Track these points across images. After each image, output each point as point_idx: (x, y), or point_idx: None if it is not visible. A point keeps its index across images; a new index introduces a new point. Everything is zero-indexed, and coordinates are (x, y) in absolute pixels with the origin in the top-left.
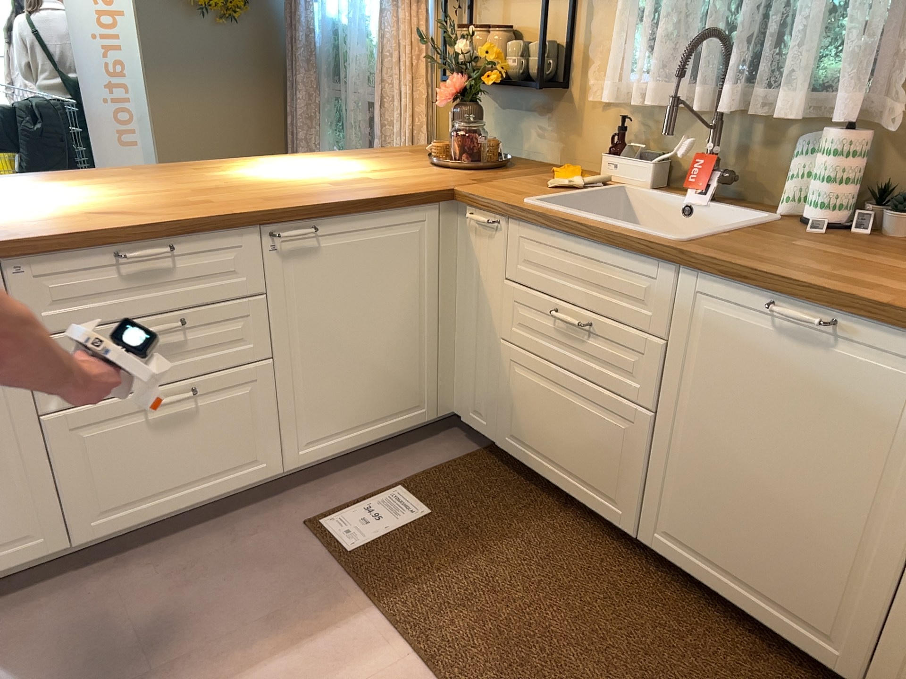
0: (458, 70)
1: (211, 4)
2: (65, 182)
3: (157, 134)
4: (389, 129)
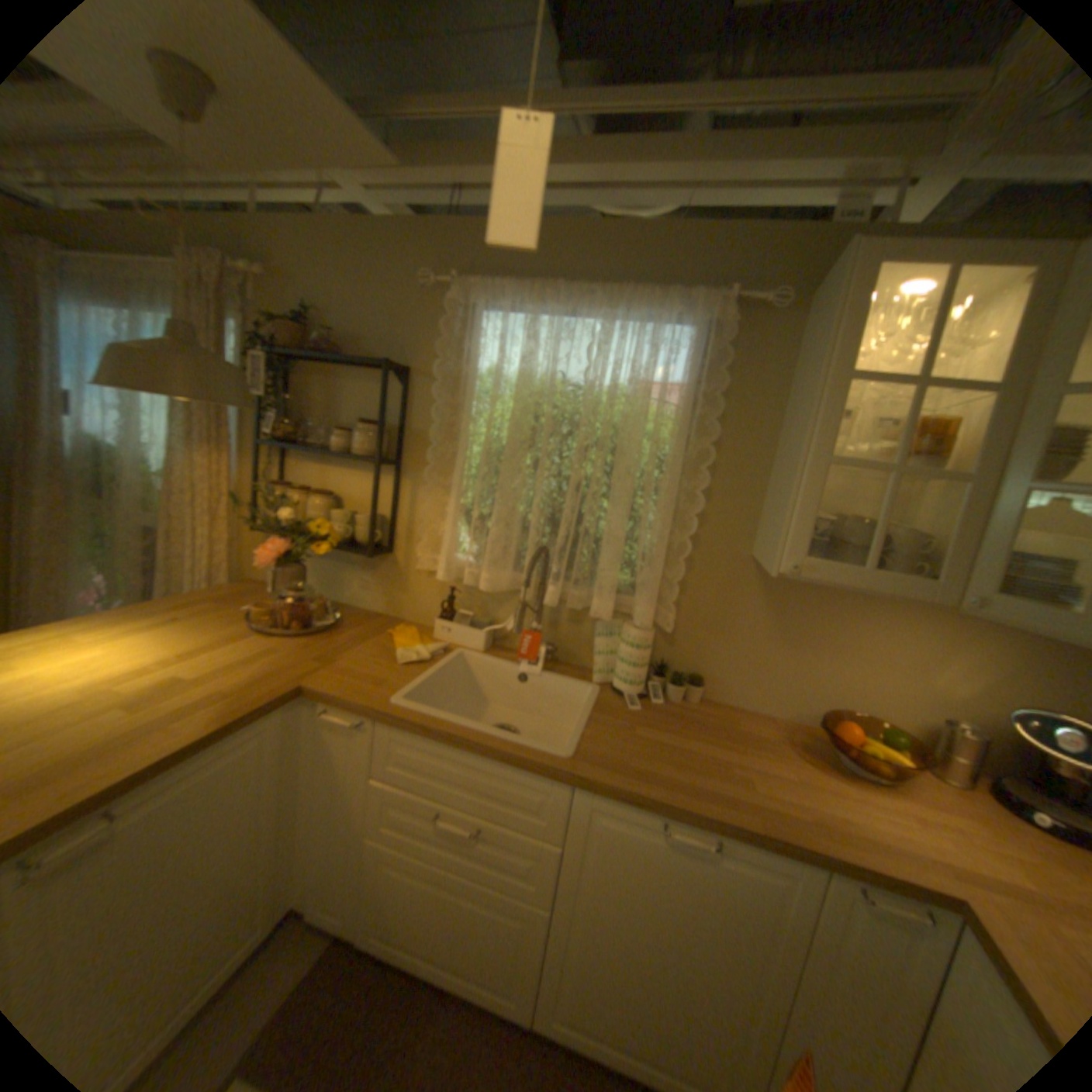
0: (280, 533)
1: None
2: None
3: None
4: (175, 562)
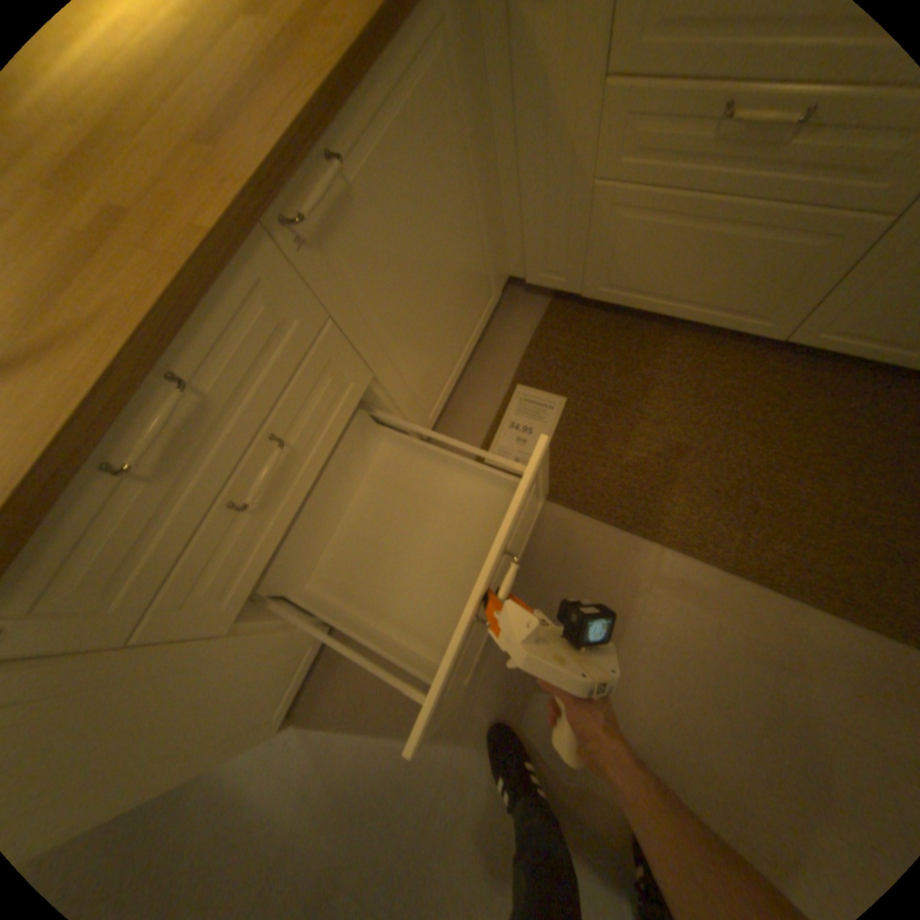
0: None
1: None
2: None
3: None
4: None
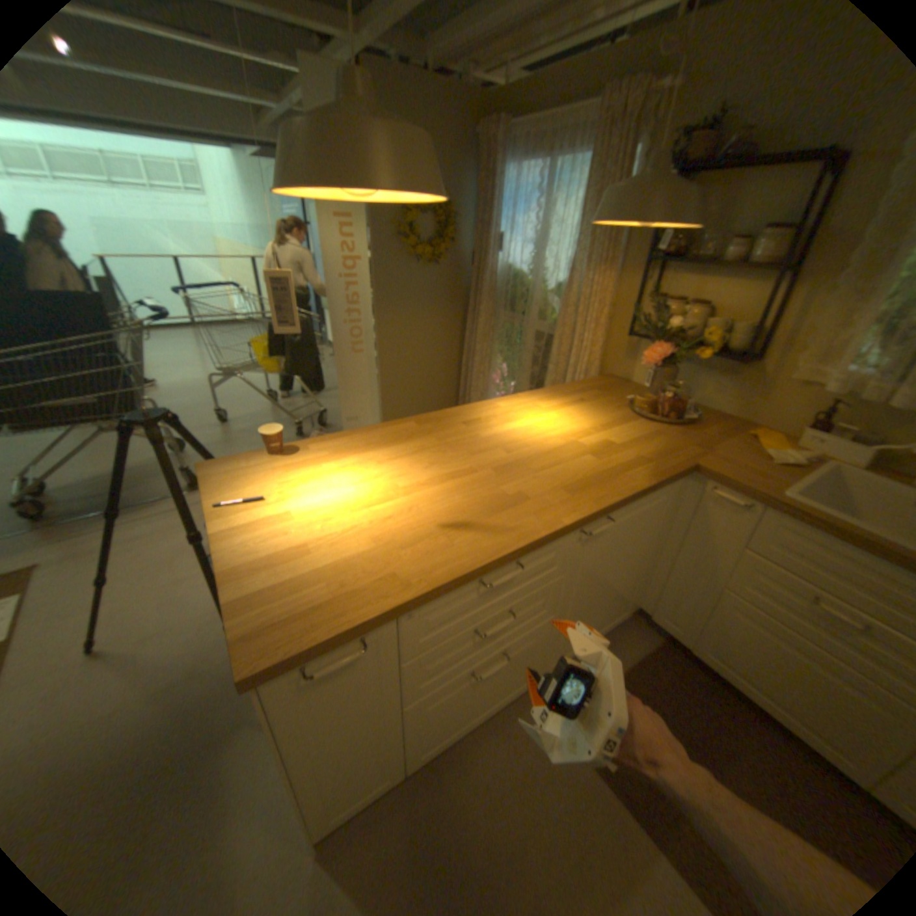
0: (667, 338)
1: (421, 251)
2: (377, 450)
3: (377, 346)
4: (561, 358)
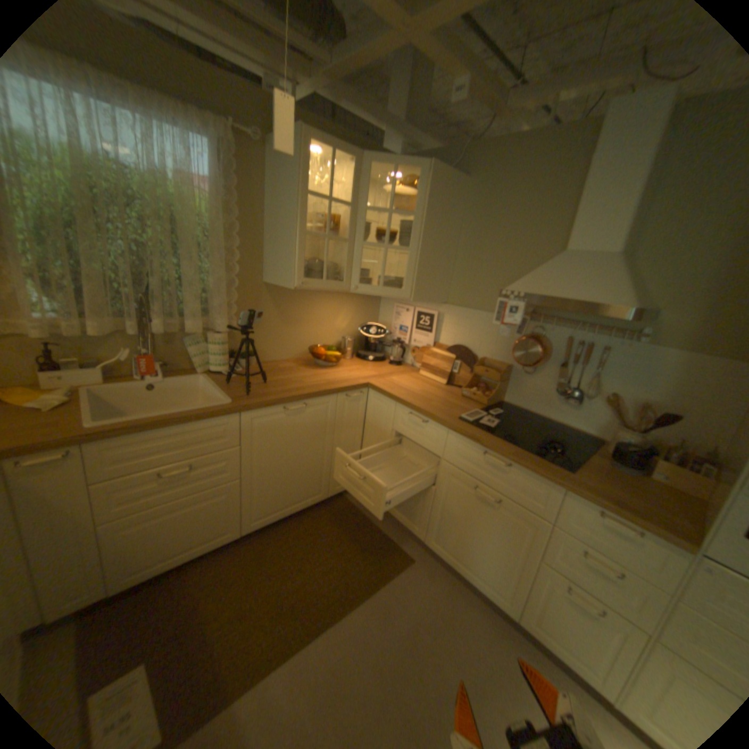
0: None
1: None
2: None
3: None
4: None
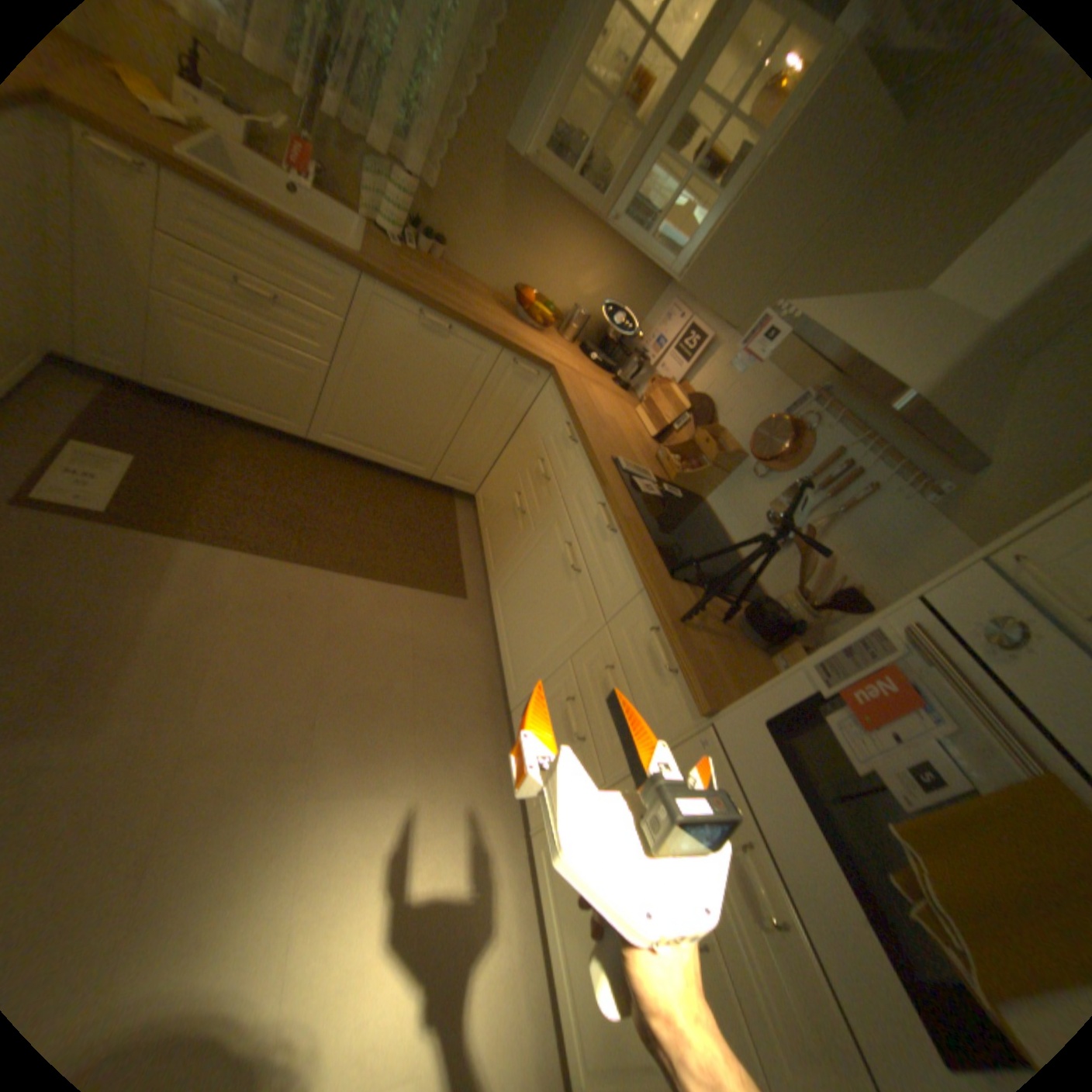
0: None
1: None
2: None
3: None
4: None
